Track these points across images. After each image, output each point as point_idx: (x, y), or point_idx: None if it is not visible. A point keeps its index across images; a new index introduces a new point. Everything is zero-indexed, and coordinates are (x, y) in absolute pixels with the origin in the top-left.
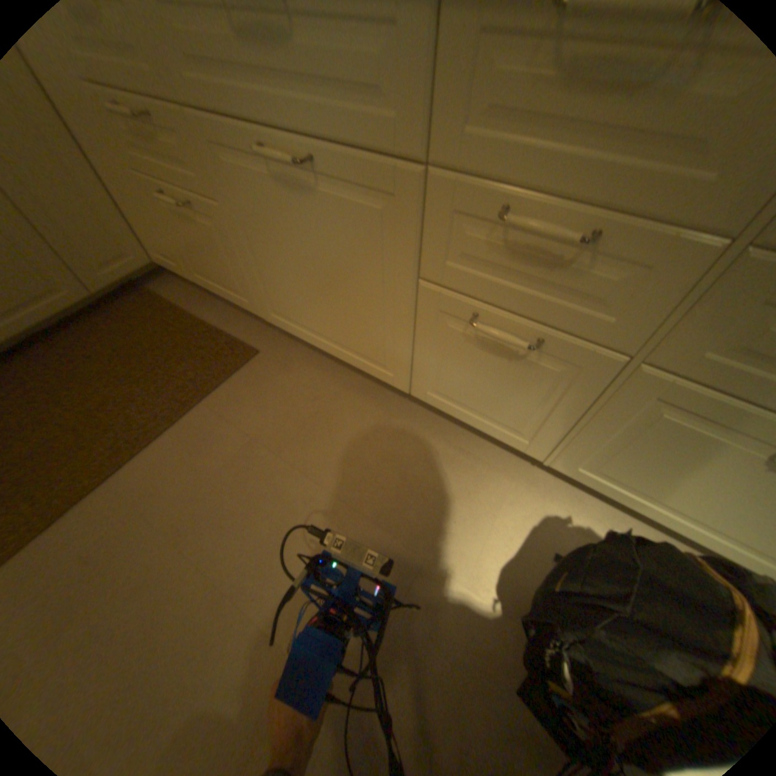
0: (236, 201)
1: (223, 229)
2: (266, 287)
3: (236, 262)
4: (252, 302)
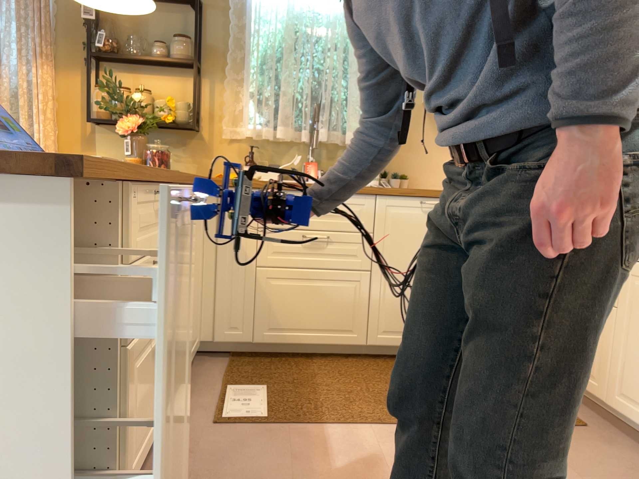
0: (635, 307)
1: (612, 325)
2: (627, 371)
3: (610, 349)
4: (605, 385)
